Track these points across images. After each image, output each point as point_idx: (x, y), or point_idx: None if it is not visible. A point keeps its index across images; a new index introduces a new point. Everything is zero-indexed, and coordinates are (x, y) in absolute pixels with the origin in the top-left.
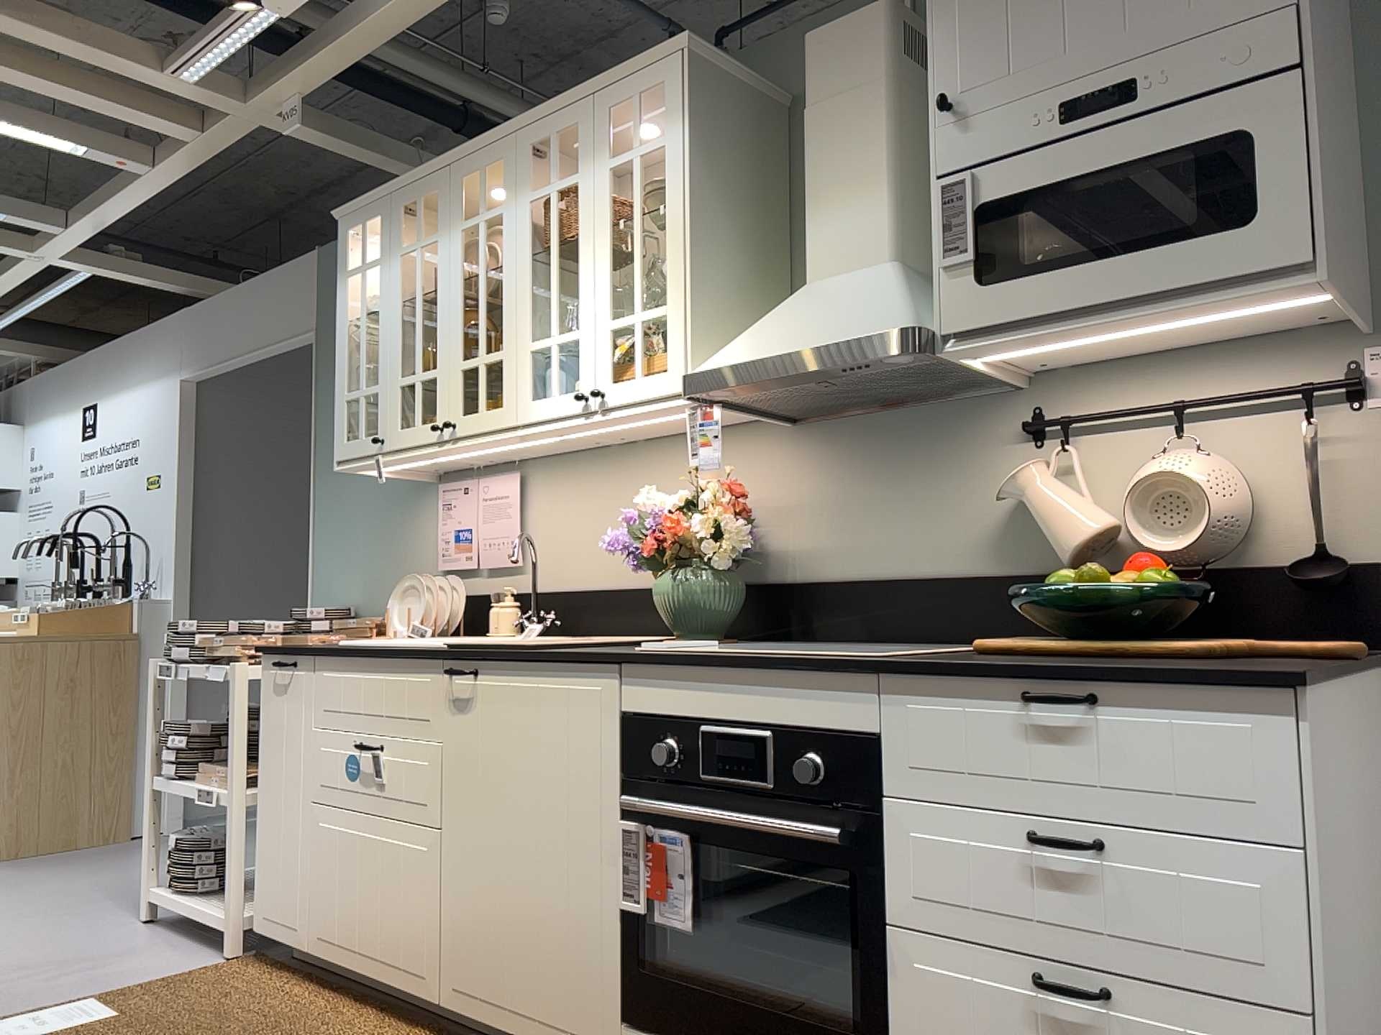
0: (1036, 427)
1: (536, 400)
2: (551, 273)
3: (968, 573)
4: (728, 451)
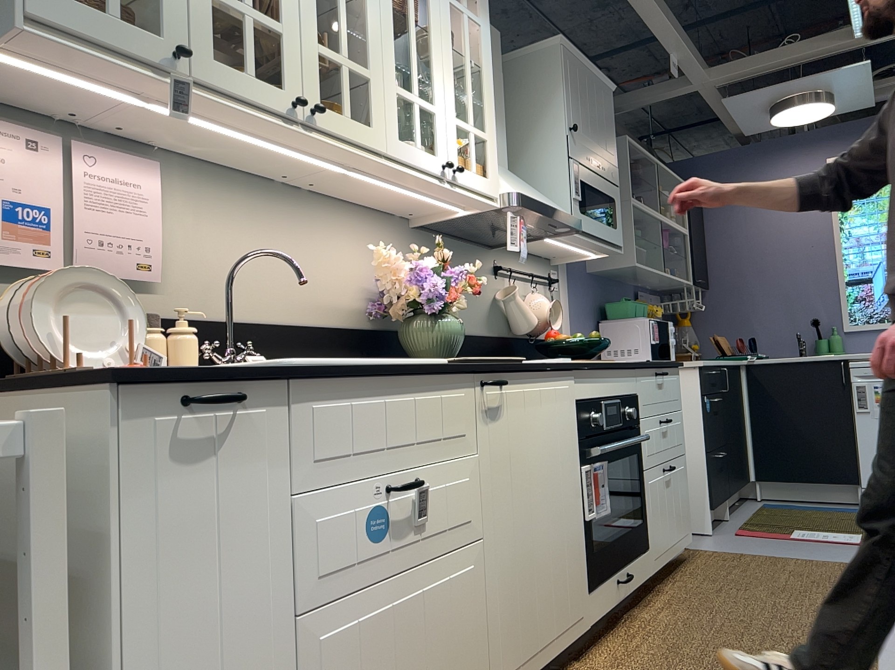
0: (502, 270)
1: (405, 143)
2: (411, 40)
3: (483, 334)
4: (376, 230)
